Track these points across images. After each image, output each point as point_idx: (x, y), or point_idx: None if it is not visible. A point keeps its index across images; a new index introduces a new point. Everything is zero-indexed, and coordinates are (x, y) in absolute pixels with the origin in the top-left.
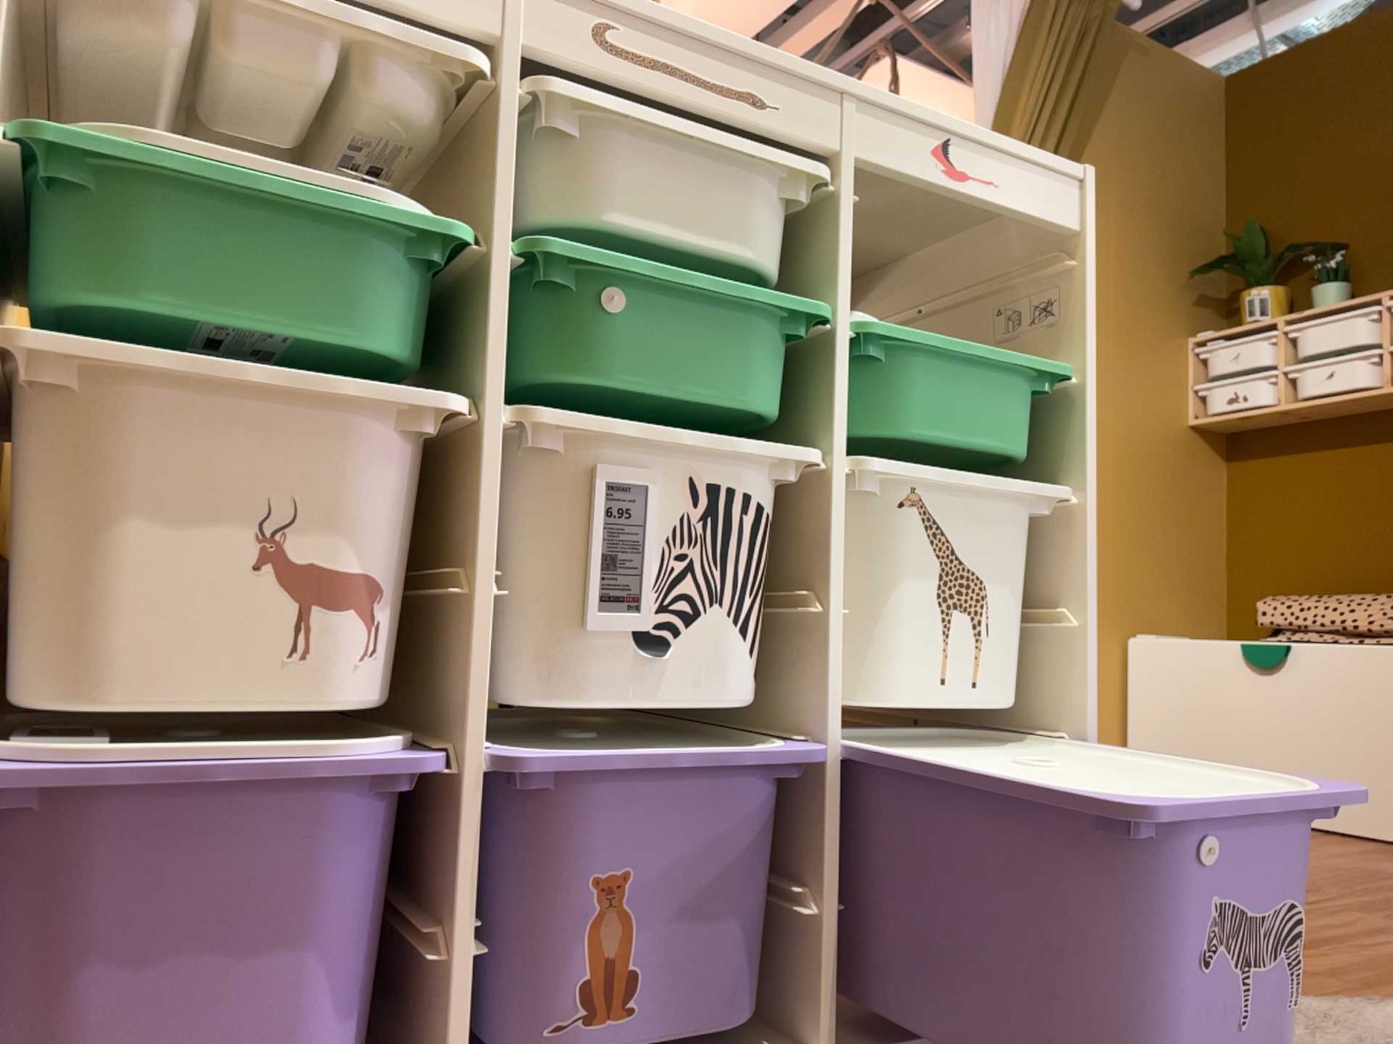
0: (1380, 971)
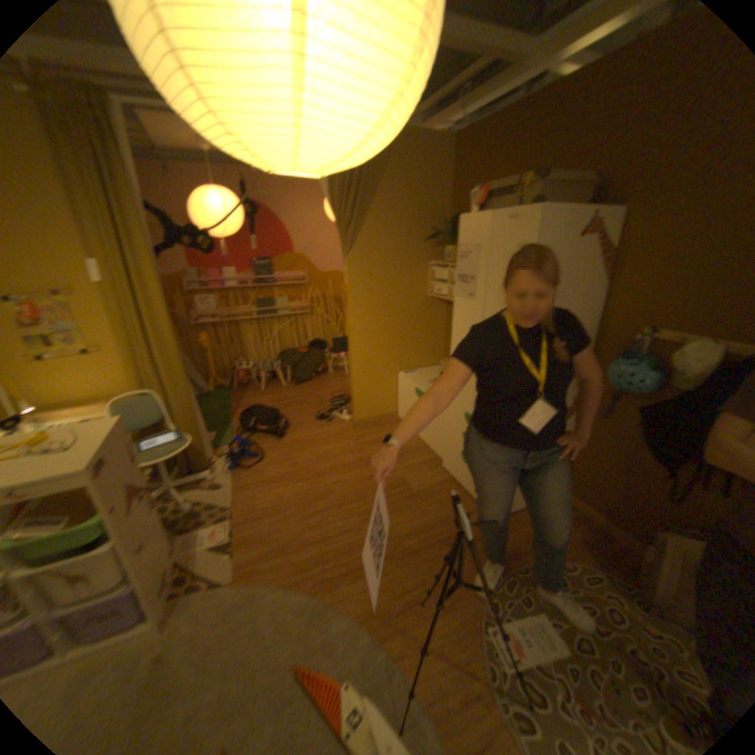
0: (308, 569)
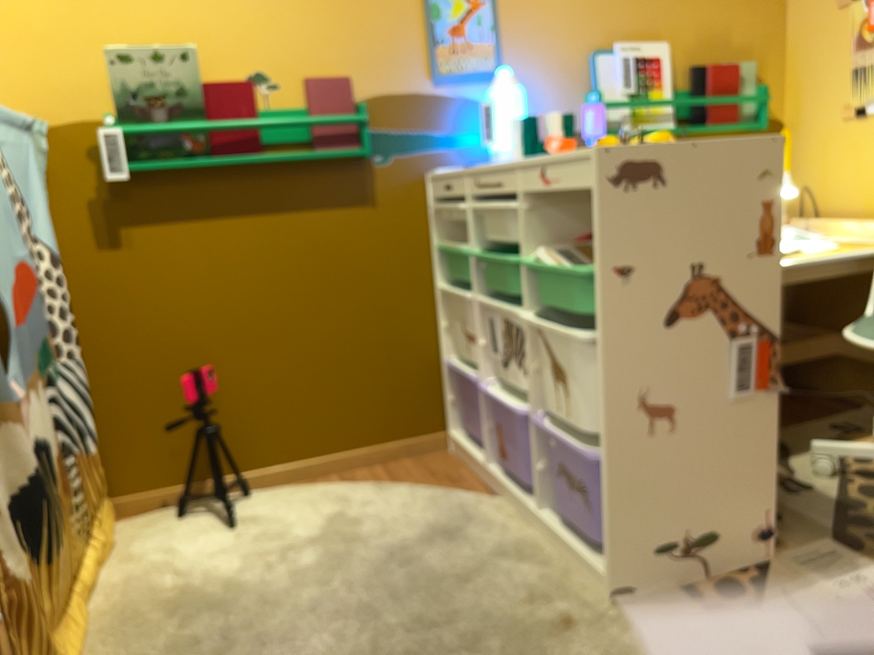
0: None
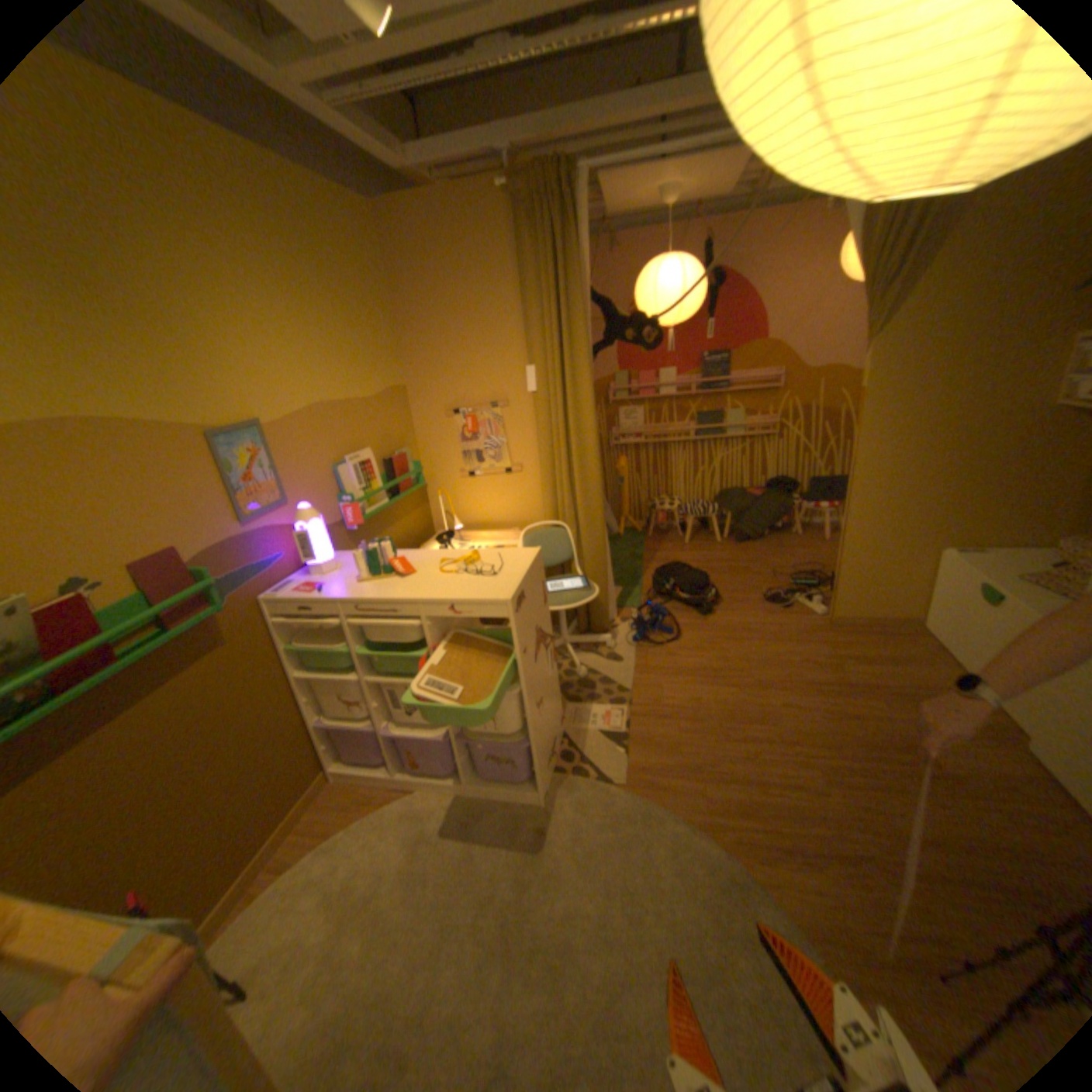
0: (733, 815)
